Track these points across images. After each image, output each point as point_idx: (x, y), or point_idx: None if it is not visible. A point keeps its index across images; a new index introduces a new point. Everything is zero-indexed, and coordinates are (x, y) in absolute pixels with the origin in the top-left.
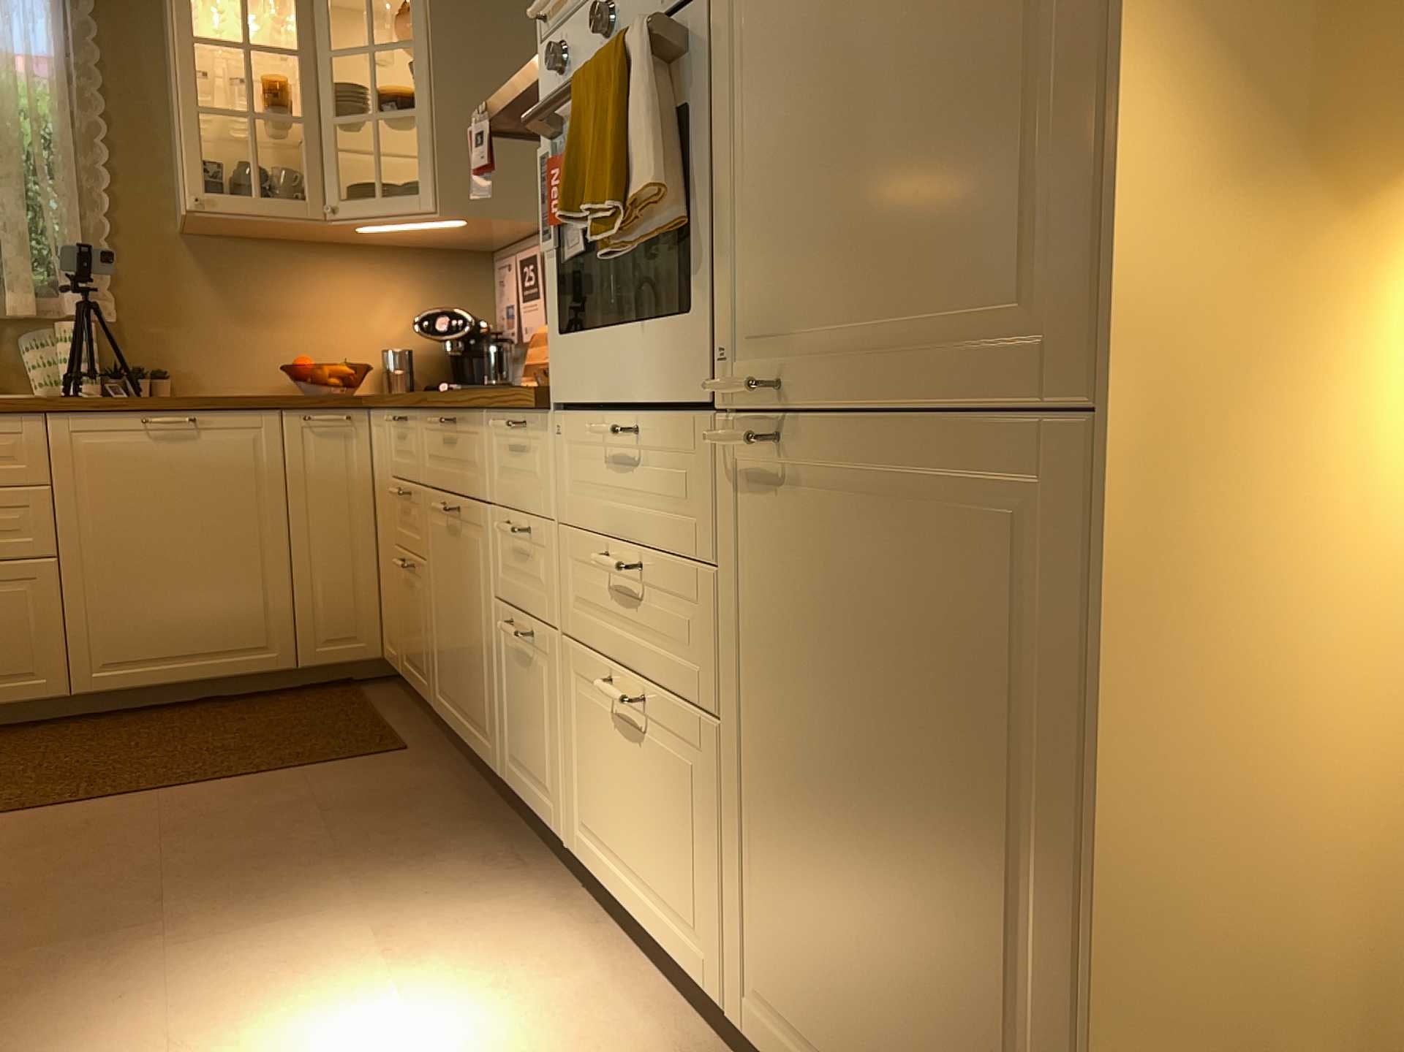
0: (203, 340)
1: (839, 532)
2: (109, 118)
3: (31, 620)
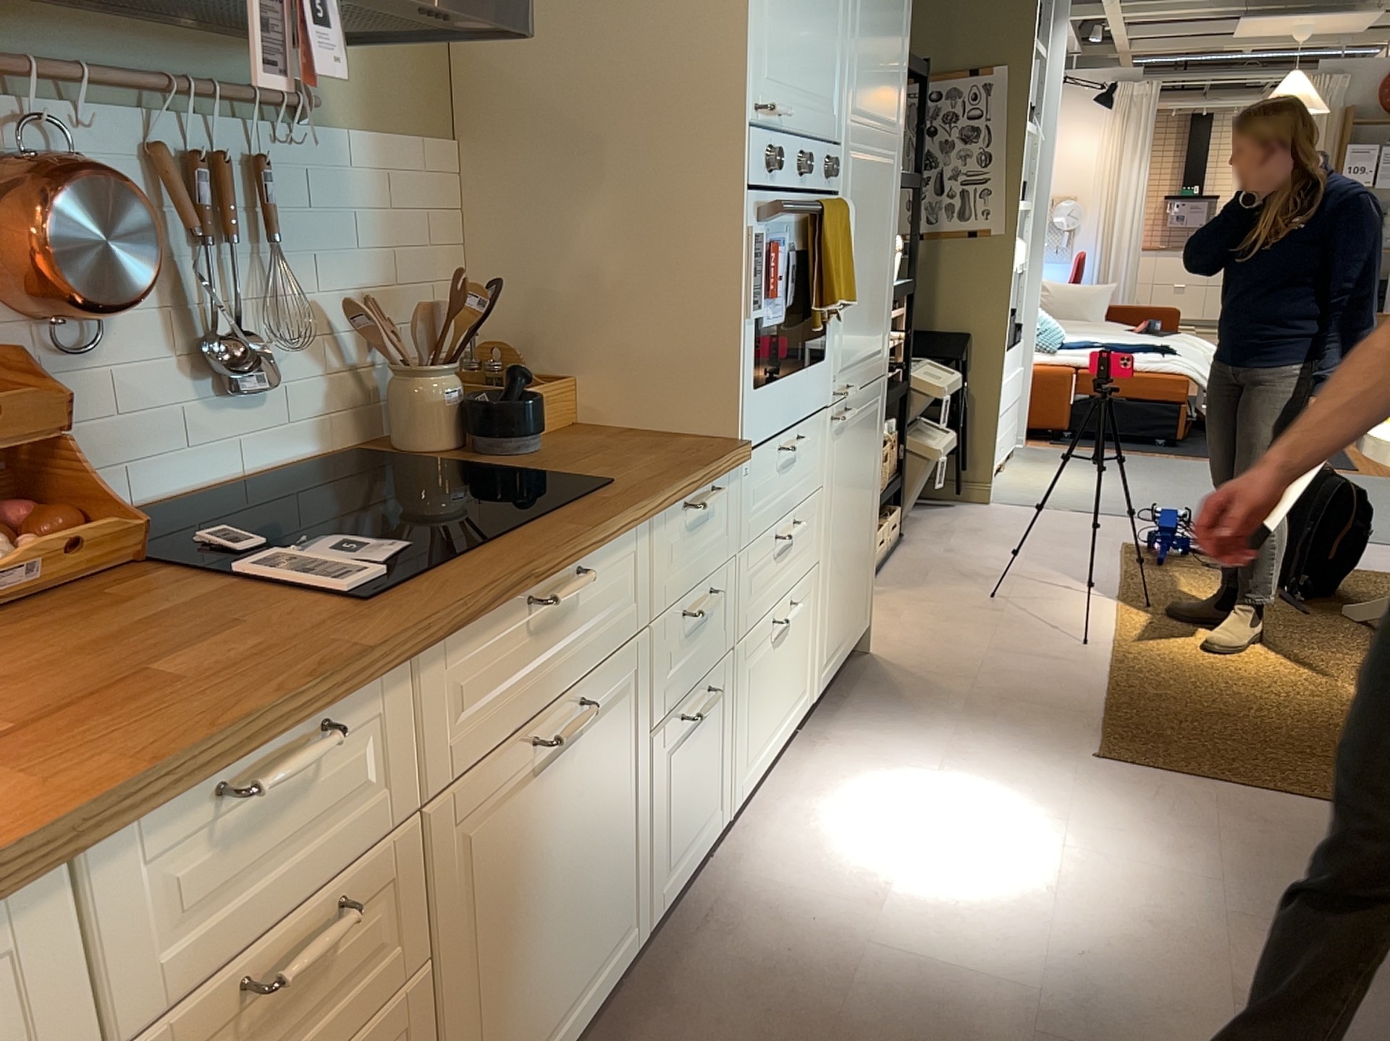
0: None
1: (854, 435)
2: None
3: None
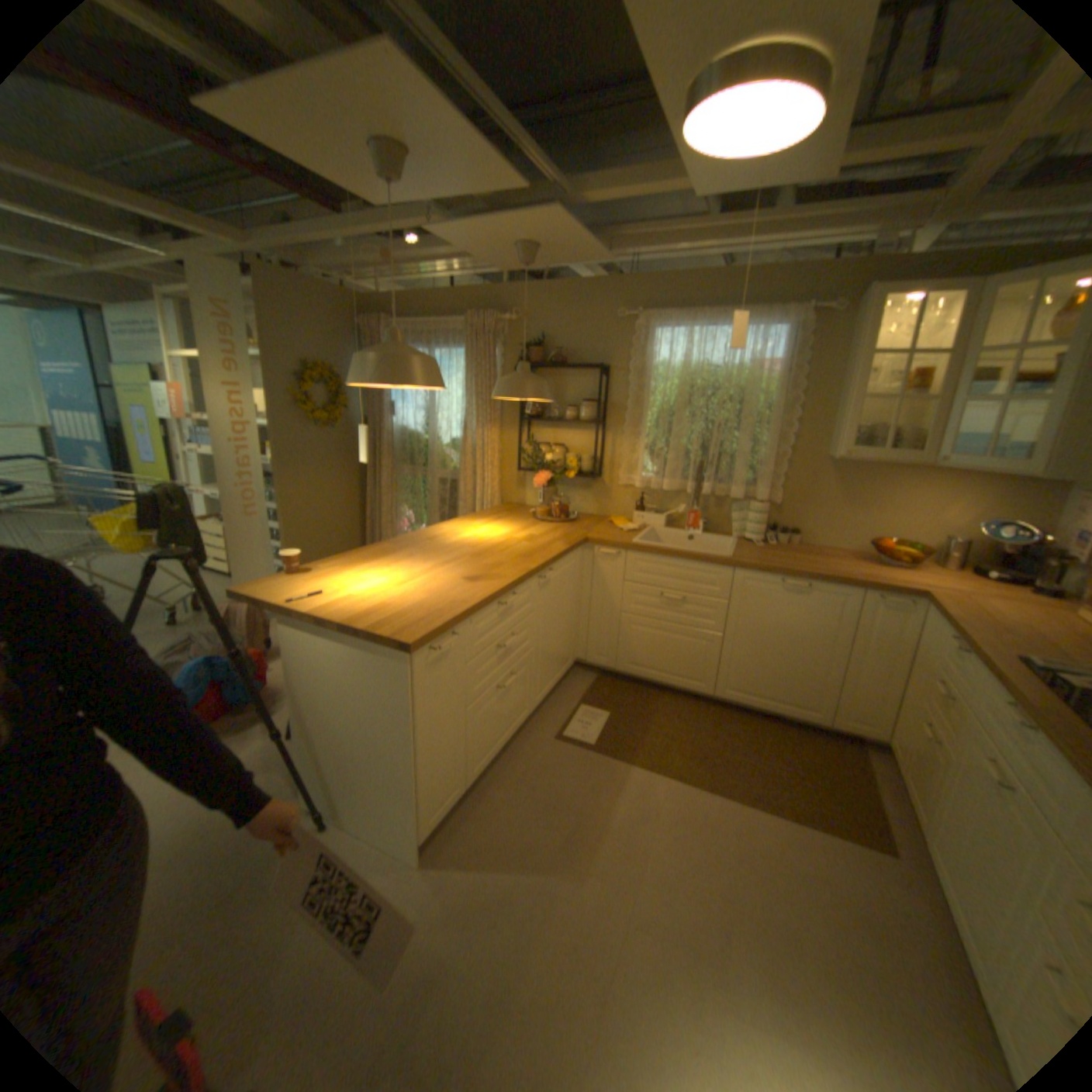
0: (825, 515)
1: None
2: (805, 390)
3: (706, 659)
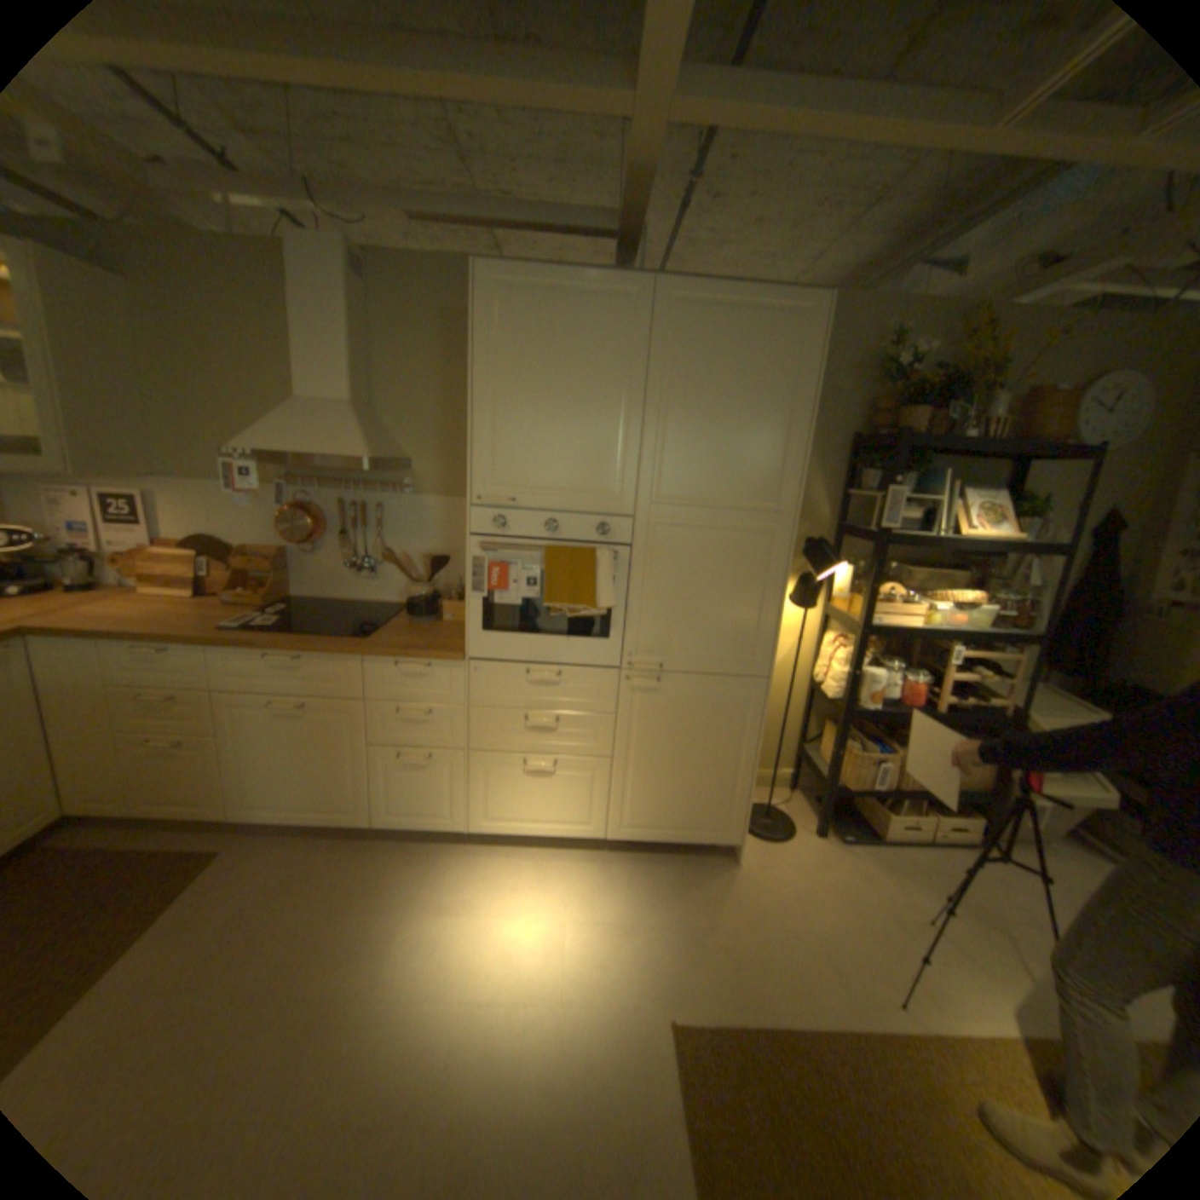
0: None
1: (677, 700)
2: None
3: None
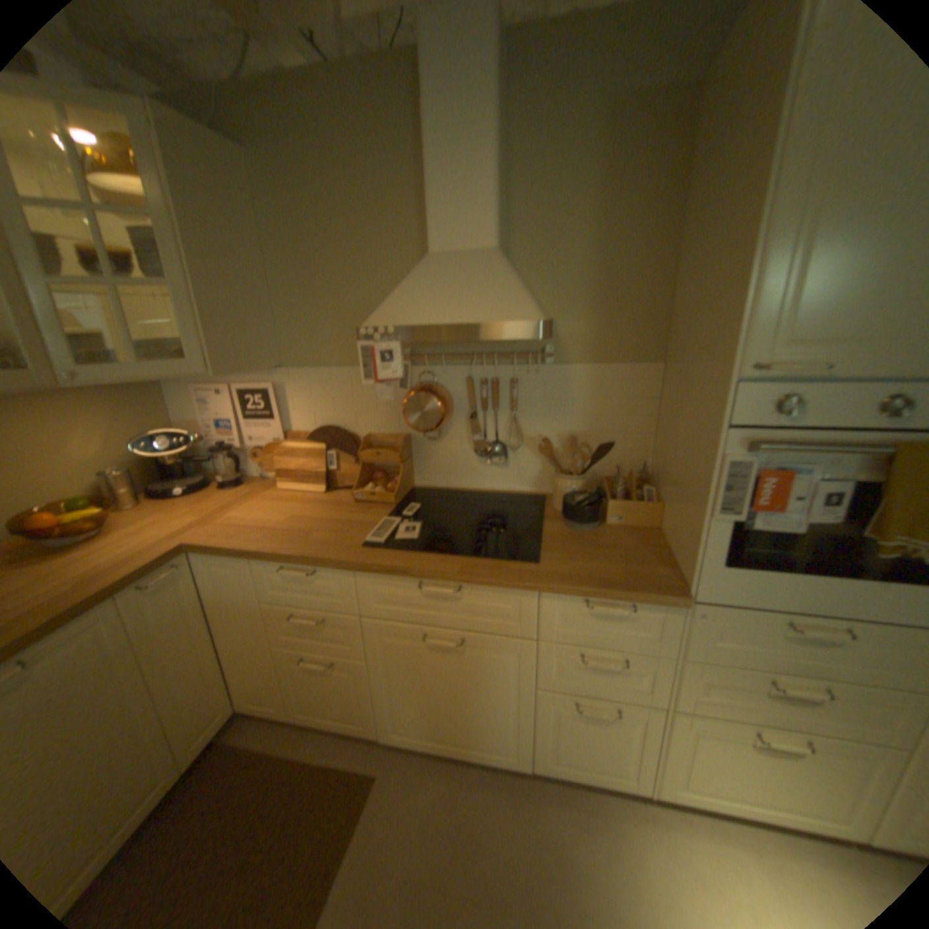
0: None
1: None
2: None
3: None
